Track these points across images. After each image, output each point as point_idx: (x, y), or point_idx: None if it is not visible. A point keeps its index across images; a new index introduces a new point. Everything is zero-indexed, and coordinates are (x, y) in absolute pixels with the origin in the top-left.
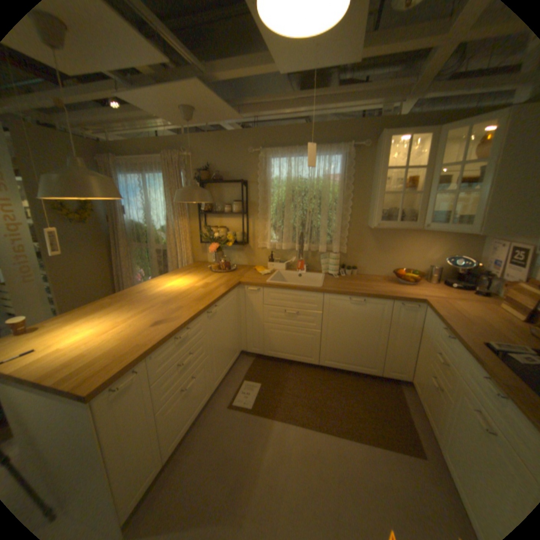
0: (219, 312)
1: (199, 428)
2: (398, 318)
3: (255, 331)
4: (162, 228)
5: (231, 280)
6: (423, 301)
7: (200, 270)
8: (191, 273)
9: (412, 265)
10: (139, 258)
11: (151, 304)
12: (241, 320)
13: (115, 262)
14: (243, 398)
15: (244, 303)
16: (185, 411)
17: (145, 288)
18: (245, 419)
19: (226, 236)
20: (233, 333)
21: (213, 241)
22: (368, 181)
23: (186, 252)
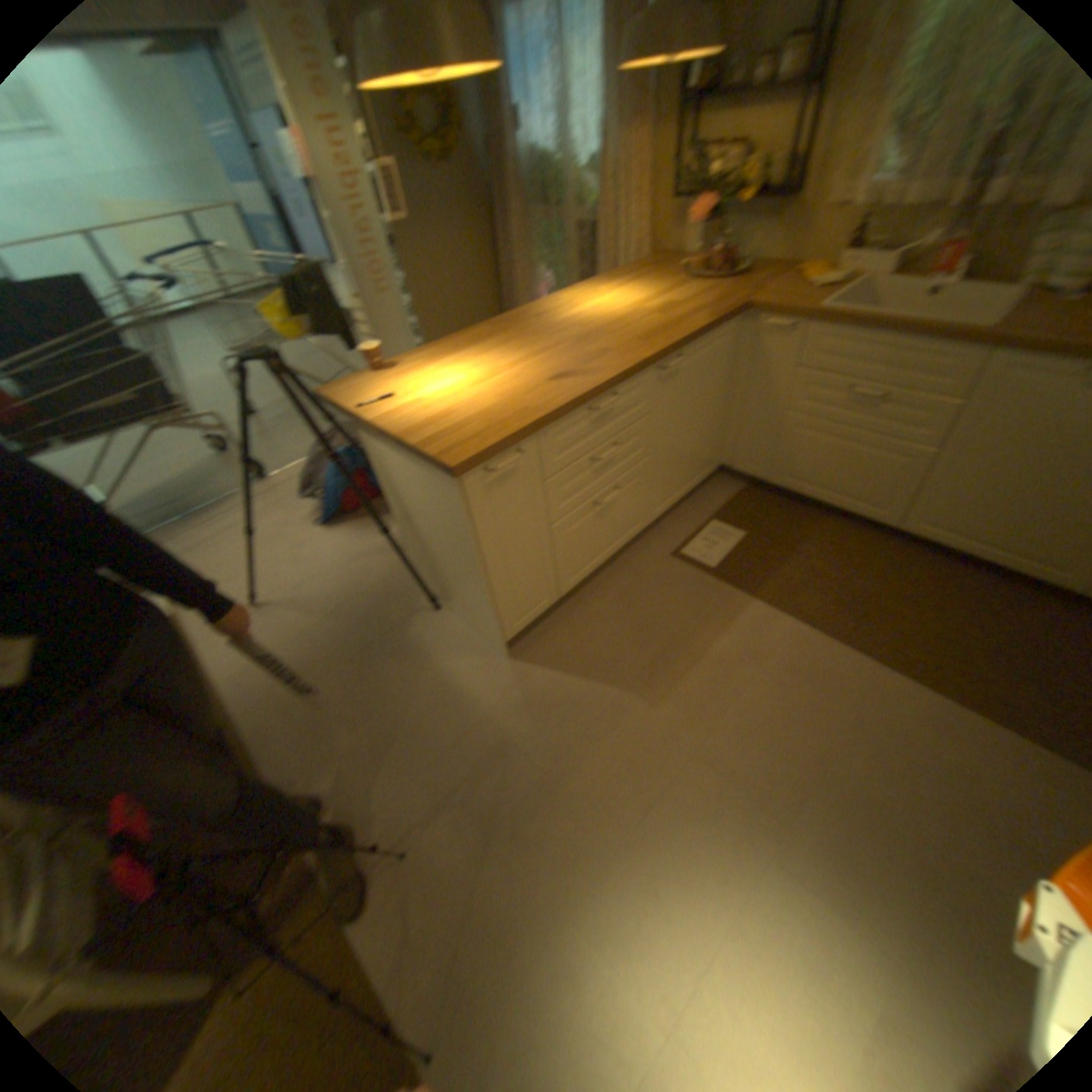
0: (687, 372)
1: (621, 569)
2: None
3: (762, 427)
4: (595, 158)
5: (731, 296)
6: None
7: (664, 270)
8: (643, 278)
9: None
10: (547, 244)
11: (557, 338)
12: (737, 398)
13: (505, 253)
14: (706, 548)
15: (751, 359)
16: (600, 536)
17: (550, 306)
18: (702, 580)
19: (745, 170)
20: (712, 424)
21: (707, 186)
22: None
23: (641, 225)
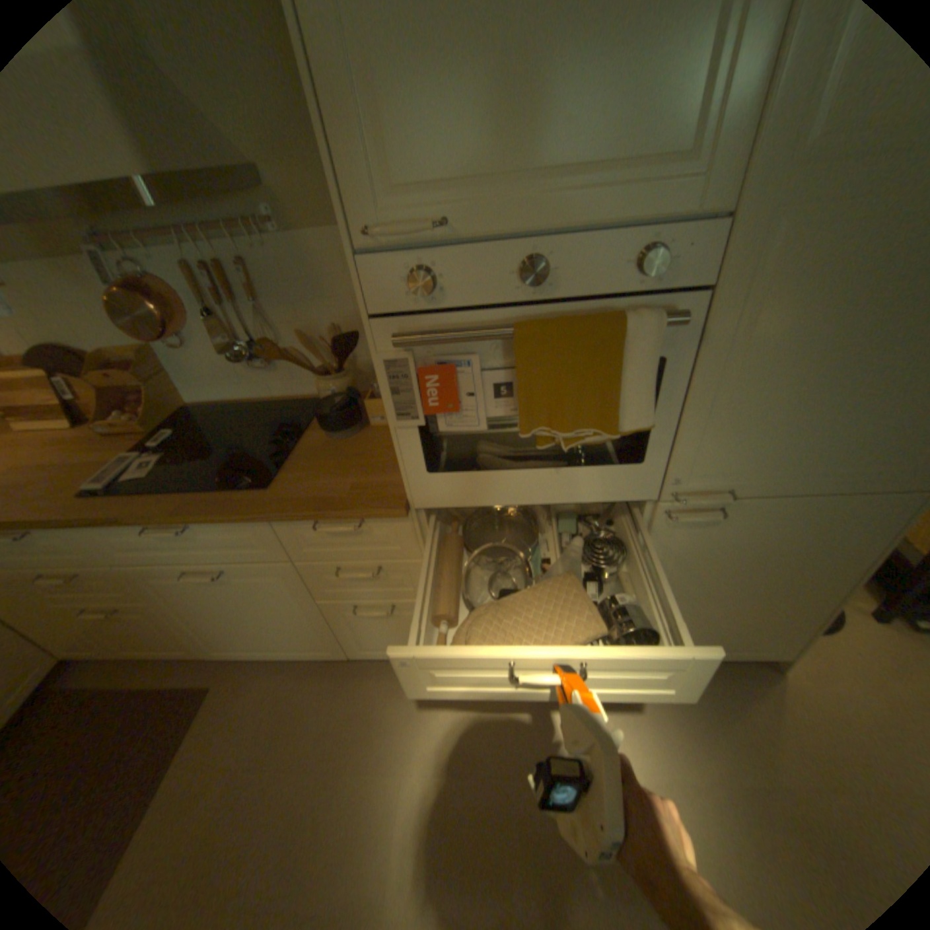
0: None
1: None
2: None
3: None
4: None
5: None
6: None
7: None
8: None
9: None
10: None
11: None
12: None
13: None
14: None
15: None
16: None
17: None
18: None
19: None
20: None
21: None
22: None
23: None
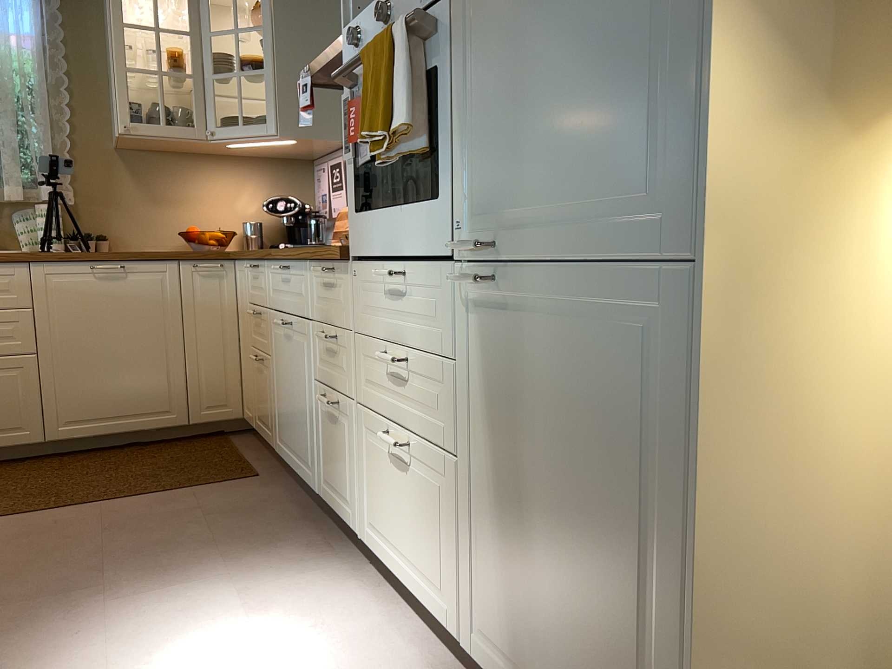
0: None
1: None
2: (193, 295)
3: None
4: None
5: None
6: (225, 254)
7: None
8: None
9: (215, 226)
10: None
11: None
12: None
13: None
14: None
15: None
16: None
17: None
18: None
19: None
20: None
21: None
22: (99, 59)
23: None
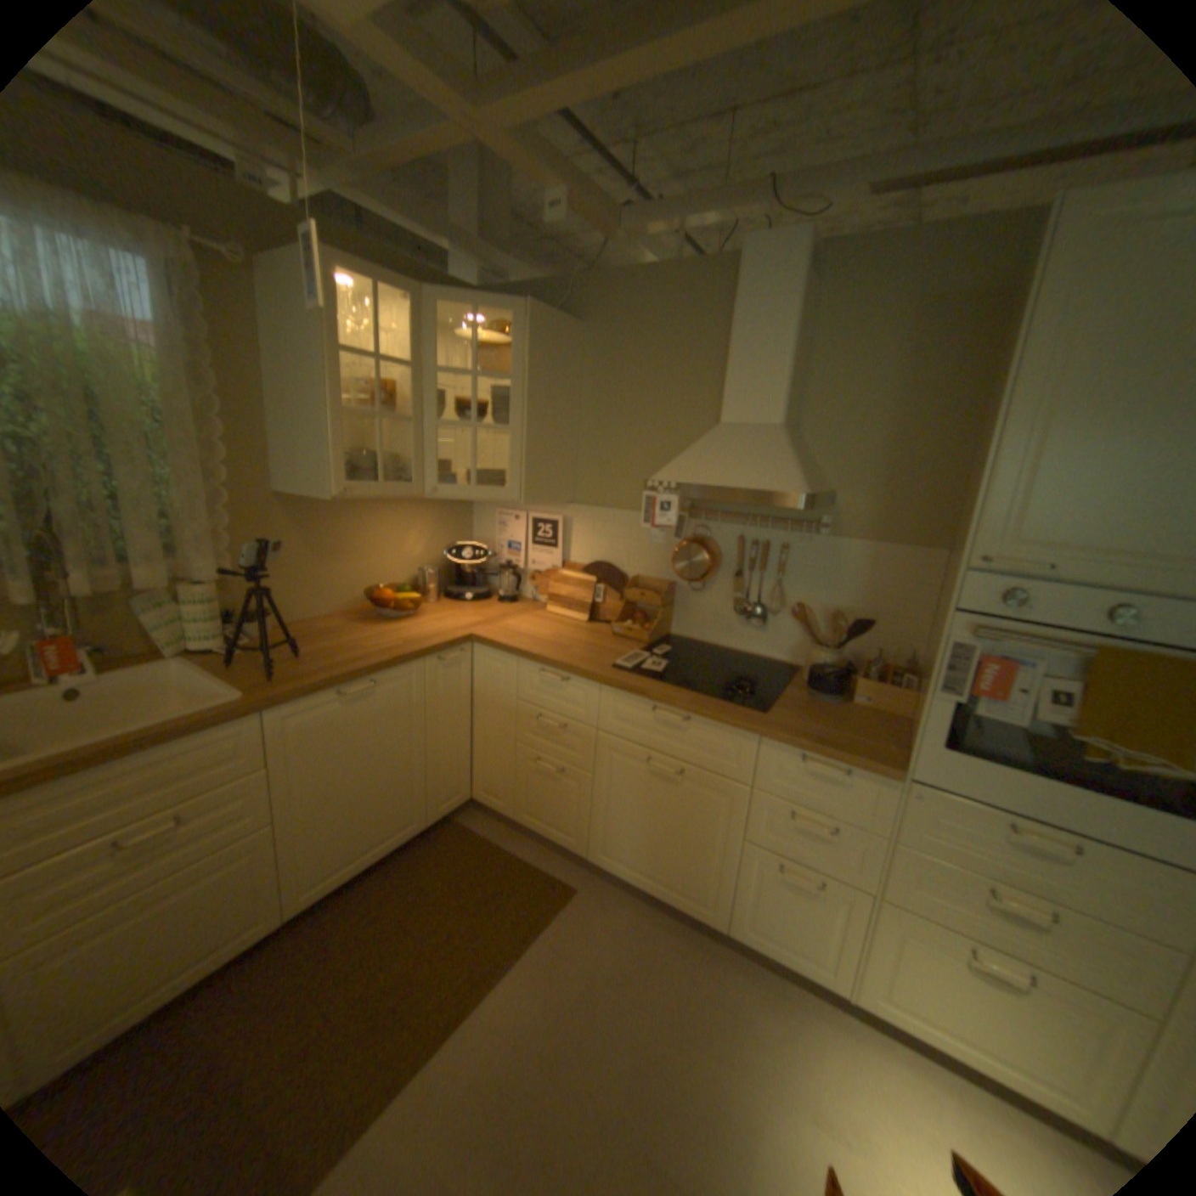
0: None
1: None
2: (435, 692)
3: None
4: None
5: None
6: (468, 640)
7: None
8: None
9: (384, 576)
10: None
11: None
12: None
13: None
14: None
15: None
16: None
17: None
18: None
19: None
20: None
21: None
22: (248, 370)
23: None
